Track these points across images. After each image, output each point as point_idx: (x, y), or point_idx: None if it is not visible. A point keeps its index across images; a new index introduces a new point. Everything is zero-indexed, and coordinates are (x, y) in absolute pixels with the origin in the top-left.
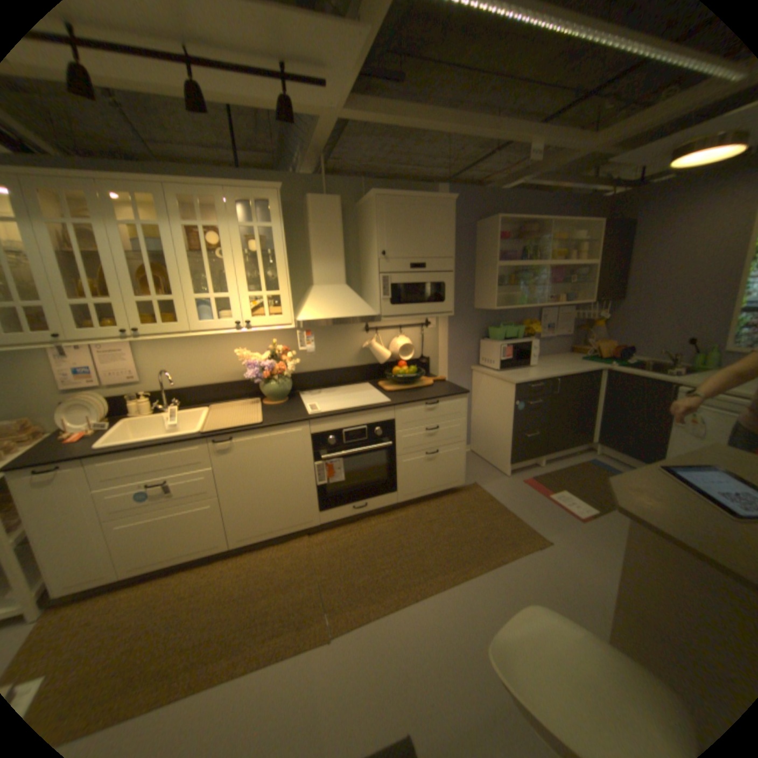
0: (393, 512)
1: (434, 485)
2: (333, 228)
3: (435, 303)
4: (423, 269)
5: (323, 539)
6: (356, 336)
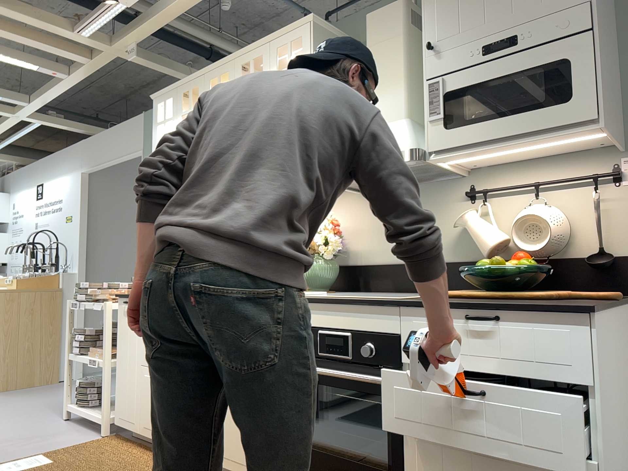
0: None
1: None
2: (392, 44)
3: (545, 107)
4: (509, 48)
5: None
6: (452, 208)
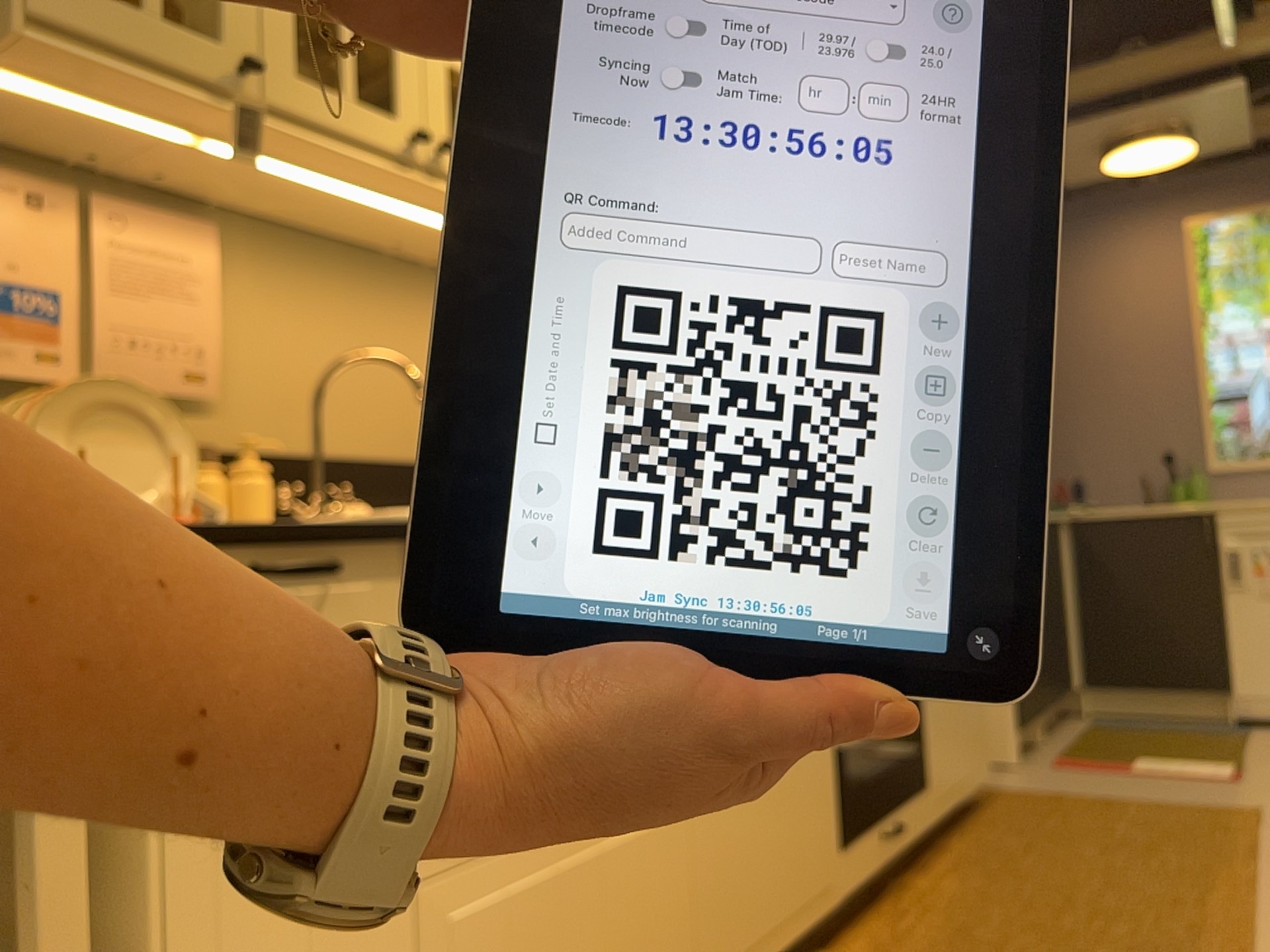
0: (923, 861)
1: (967, 771)
2: None
3: None
4: None
5: (868, 948)
6: None
